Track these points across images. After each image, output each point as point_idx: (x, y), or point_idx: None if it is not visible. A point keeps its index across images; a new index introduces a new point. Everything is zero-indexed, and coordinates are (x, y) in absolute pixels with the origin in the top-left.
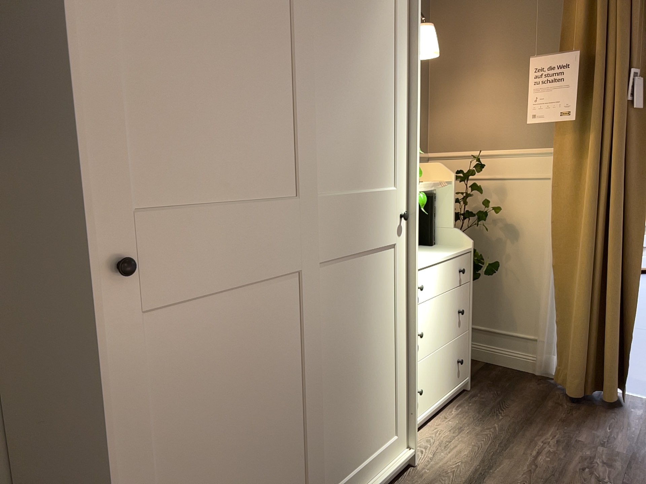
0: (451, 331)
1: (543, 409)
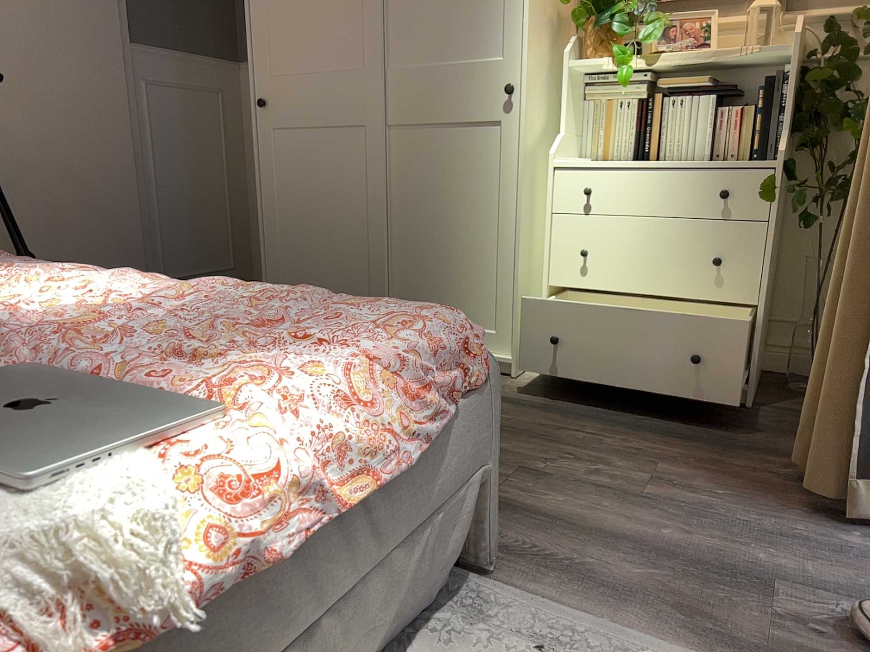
0: (690, 284)
1: (753, 456)
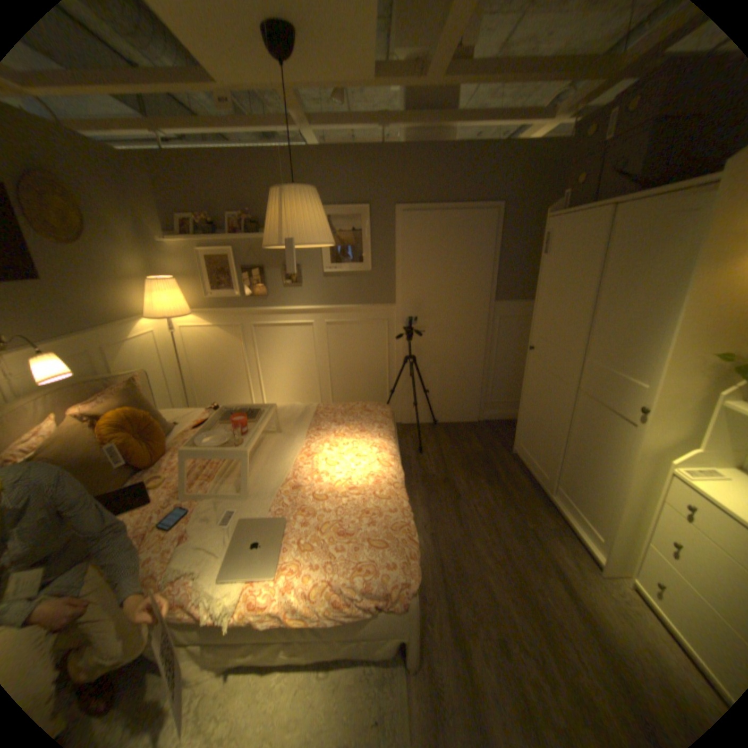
0: None
1: None
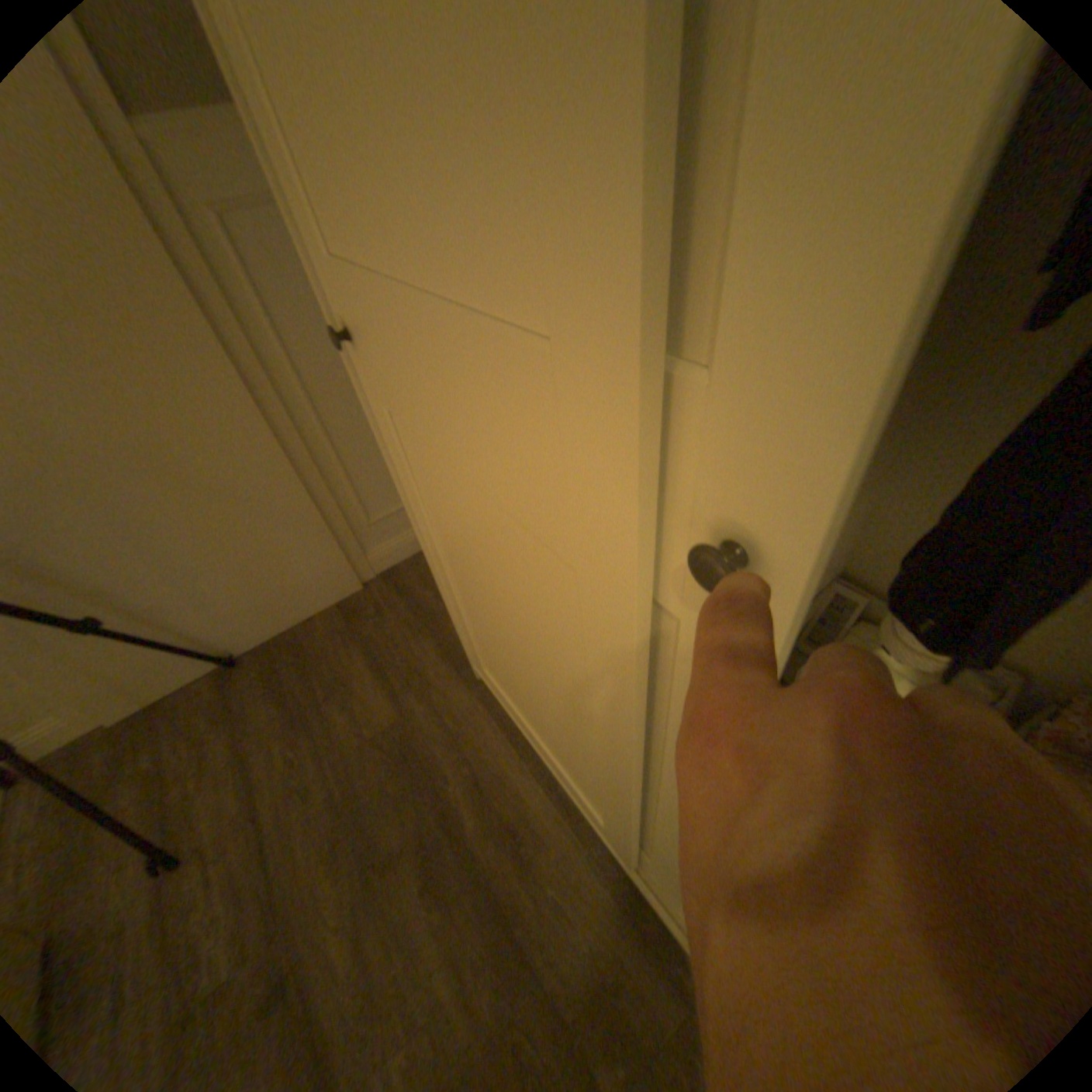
0: None
1: None
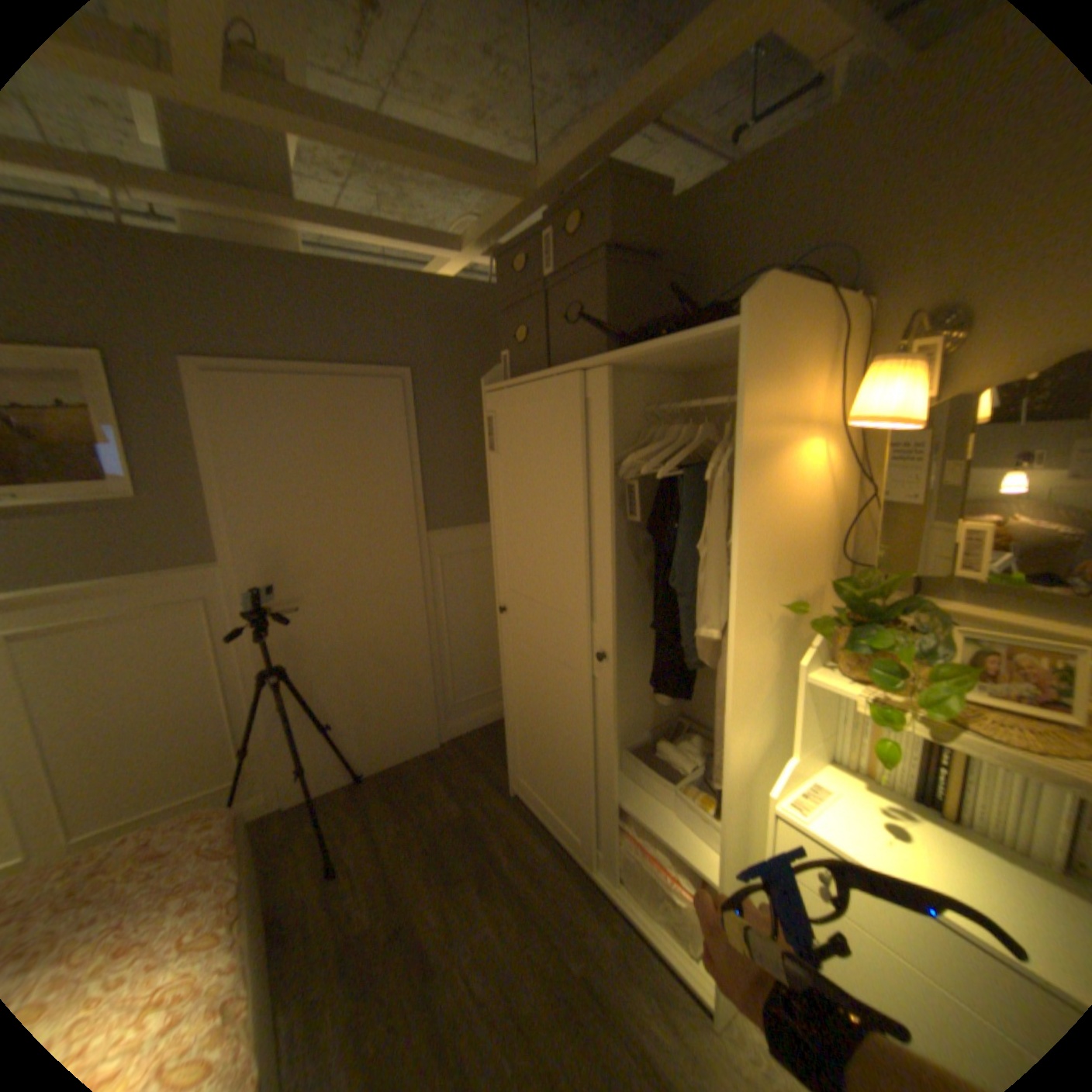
0: None
1: None
